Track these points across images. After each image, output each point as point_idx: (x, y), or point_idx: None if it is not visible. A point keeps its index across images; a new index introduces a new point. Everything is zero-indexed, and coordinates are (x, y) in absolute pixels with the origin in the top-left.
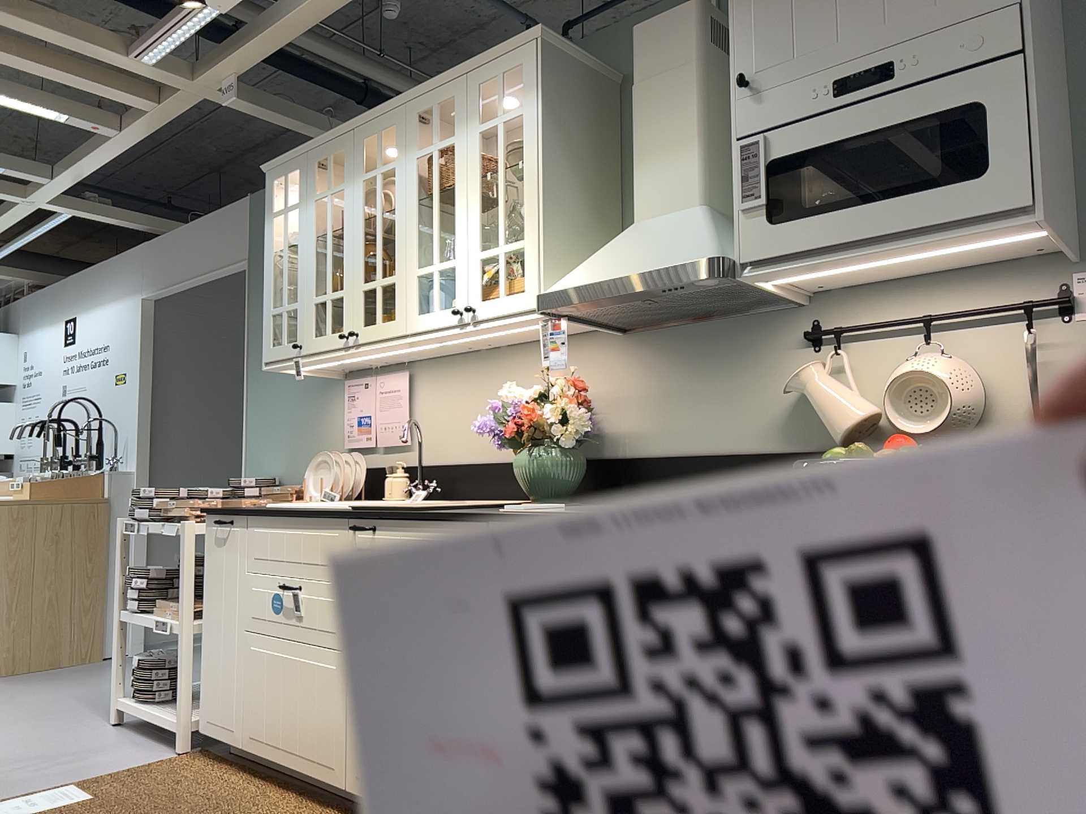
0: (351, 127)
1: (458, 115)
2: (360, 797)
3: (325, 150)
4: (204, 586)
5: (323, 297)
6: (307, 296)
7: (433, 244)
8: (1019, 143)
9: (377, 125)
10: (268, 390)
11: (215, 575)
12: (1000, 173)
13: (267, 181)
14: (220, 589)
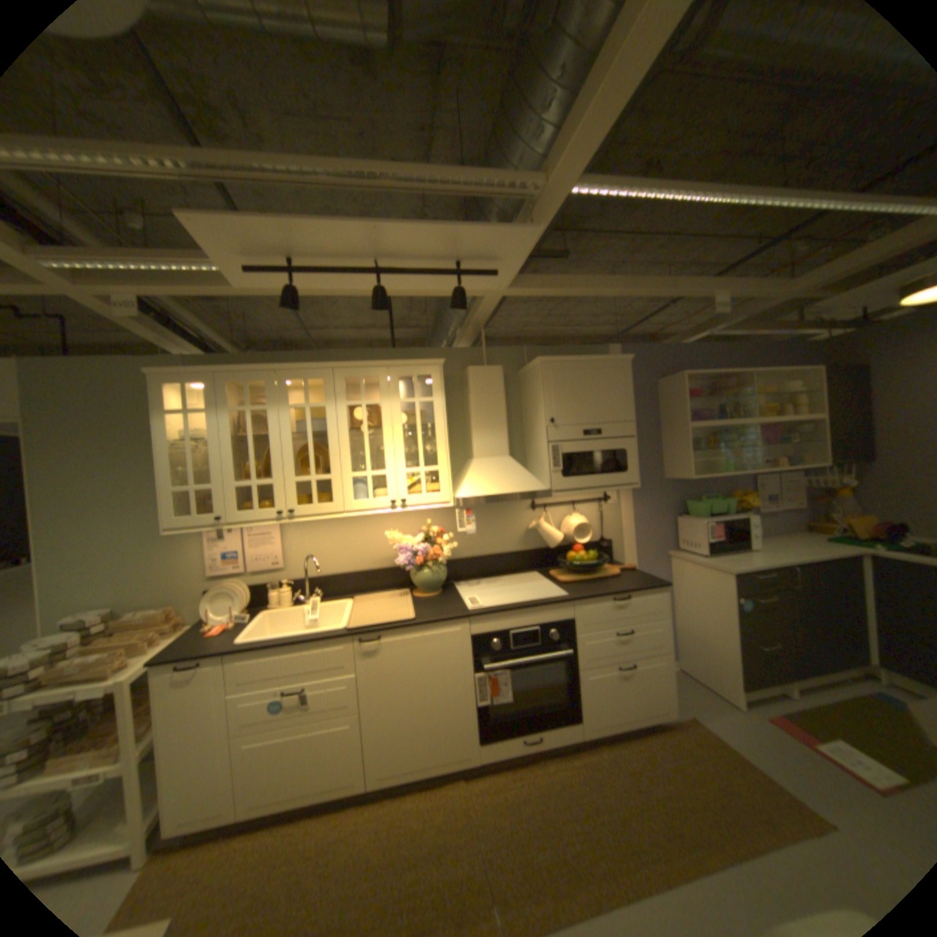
0: (274, 367)
1: (383, 388)
2: (379, 788)
3: (239, 375)
4: (155, 724)
5: (248, 482)
6: (225, 480)
7: (366, 460)
8: (635, 464)
9: (302, 373)
10: (75, 536)
11: (175, 710)
12: (631, 472)
13: (147, 380)
14: (185, 719)
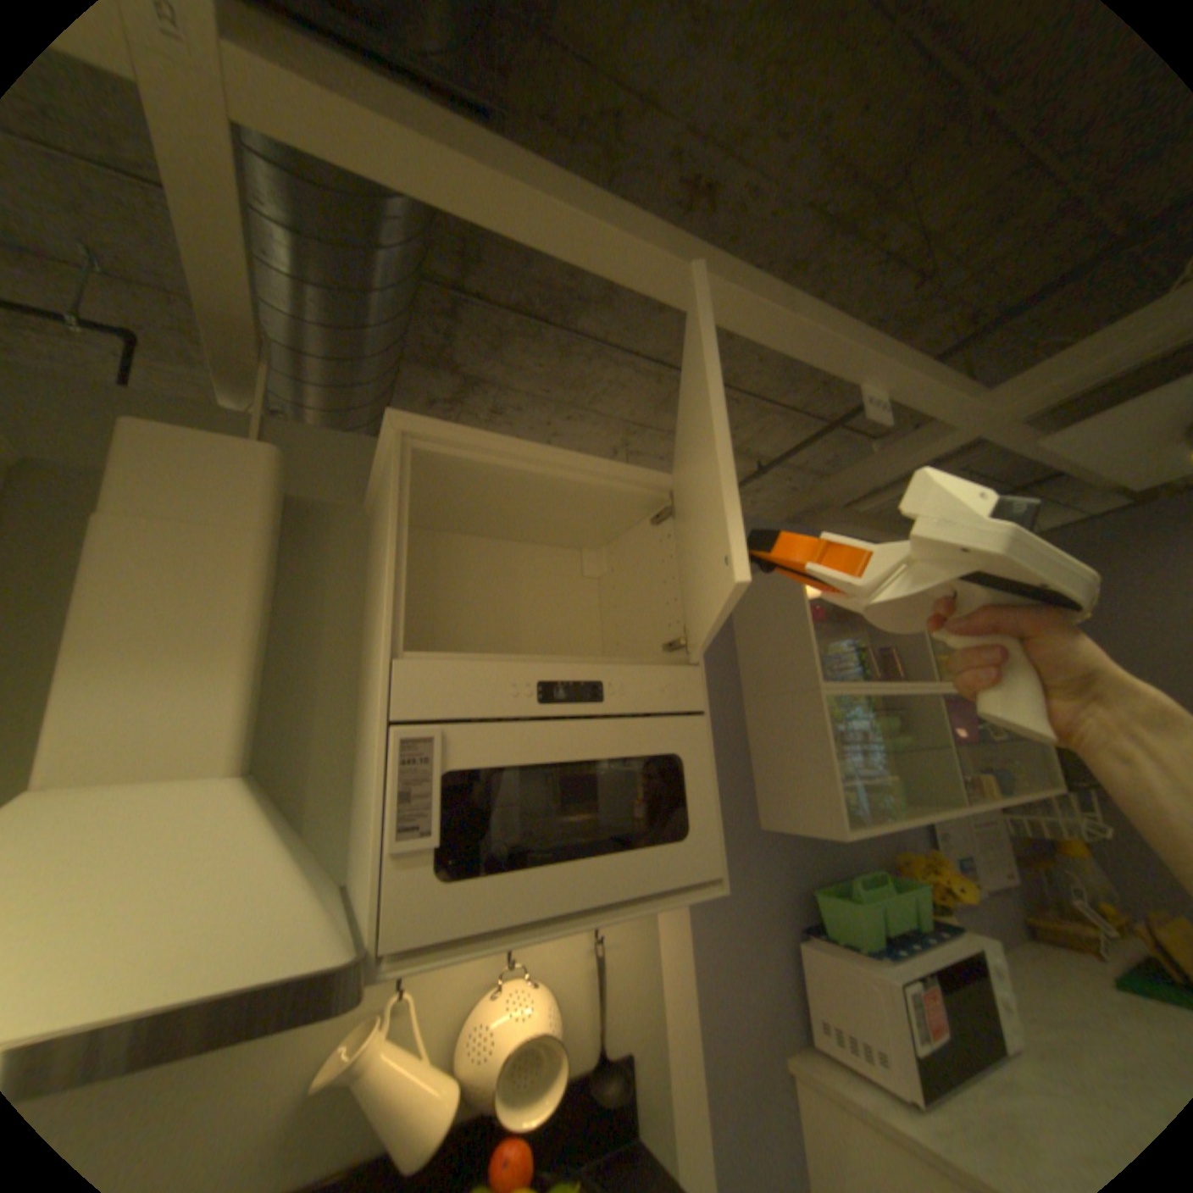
0: None
1: None
2: None
3: None
4: None
5: None
6: None
7: None
8: (711, 806)
9: None
10: None
11: None
12: (701, 837)
13: None
14: None
